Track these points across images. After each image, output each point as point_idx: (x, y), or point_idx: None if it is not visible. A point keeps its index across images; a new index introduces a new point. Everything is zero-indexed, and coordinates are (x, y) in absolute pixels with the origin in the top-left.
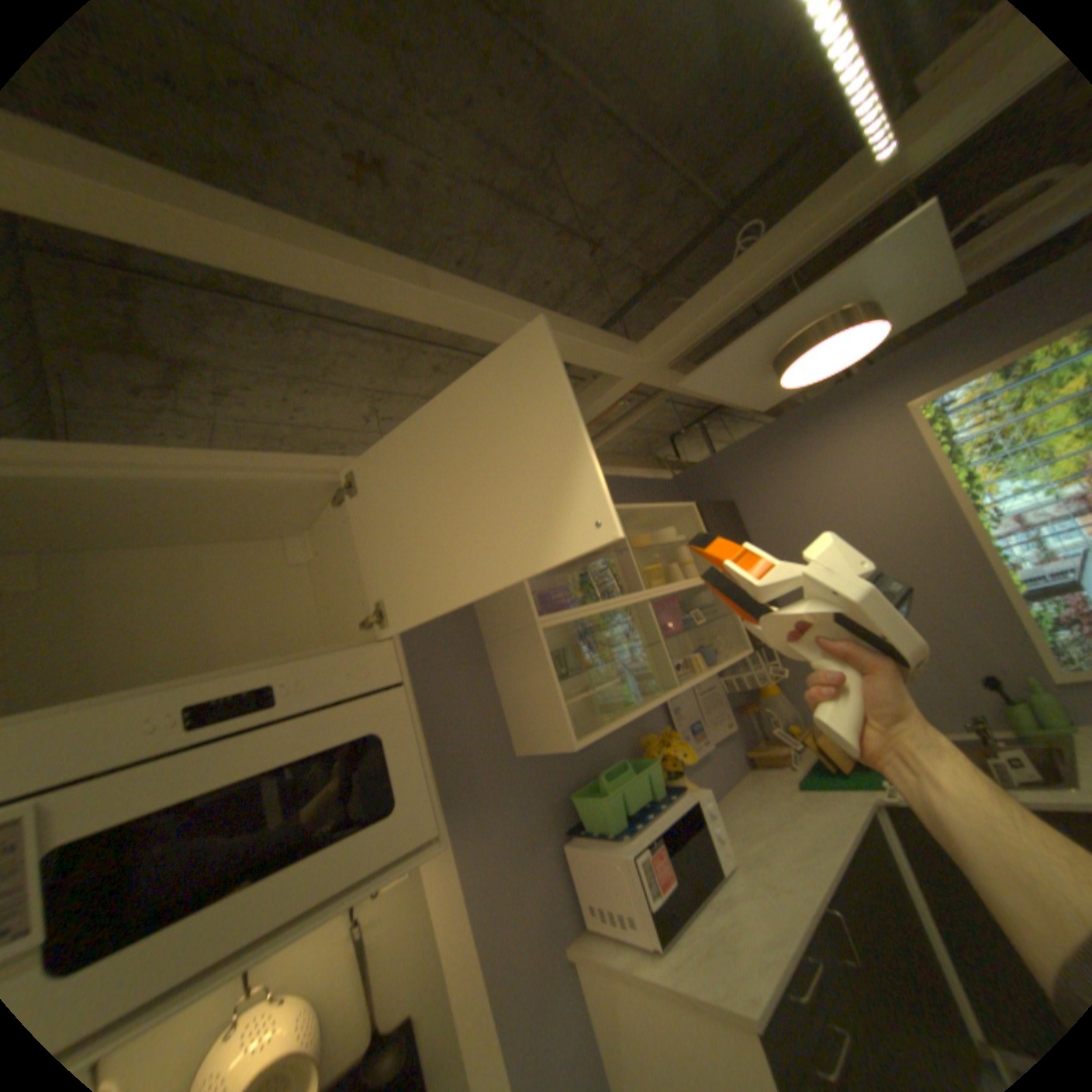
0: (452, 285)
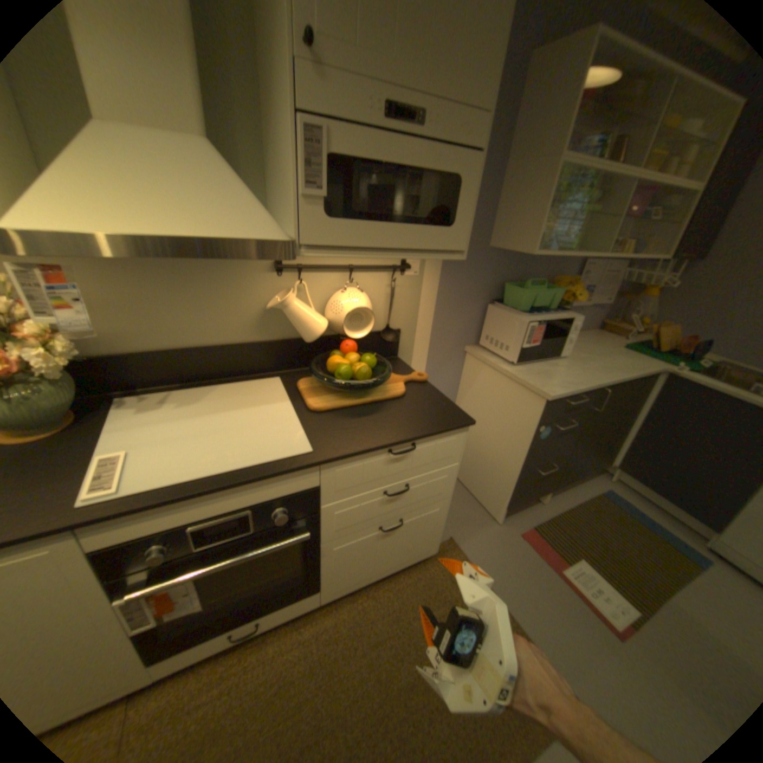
0: None
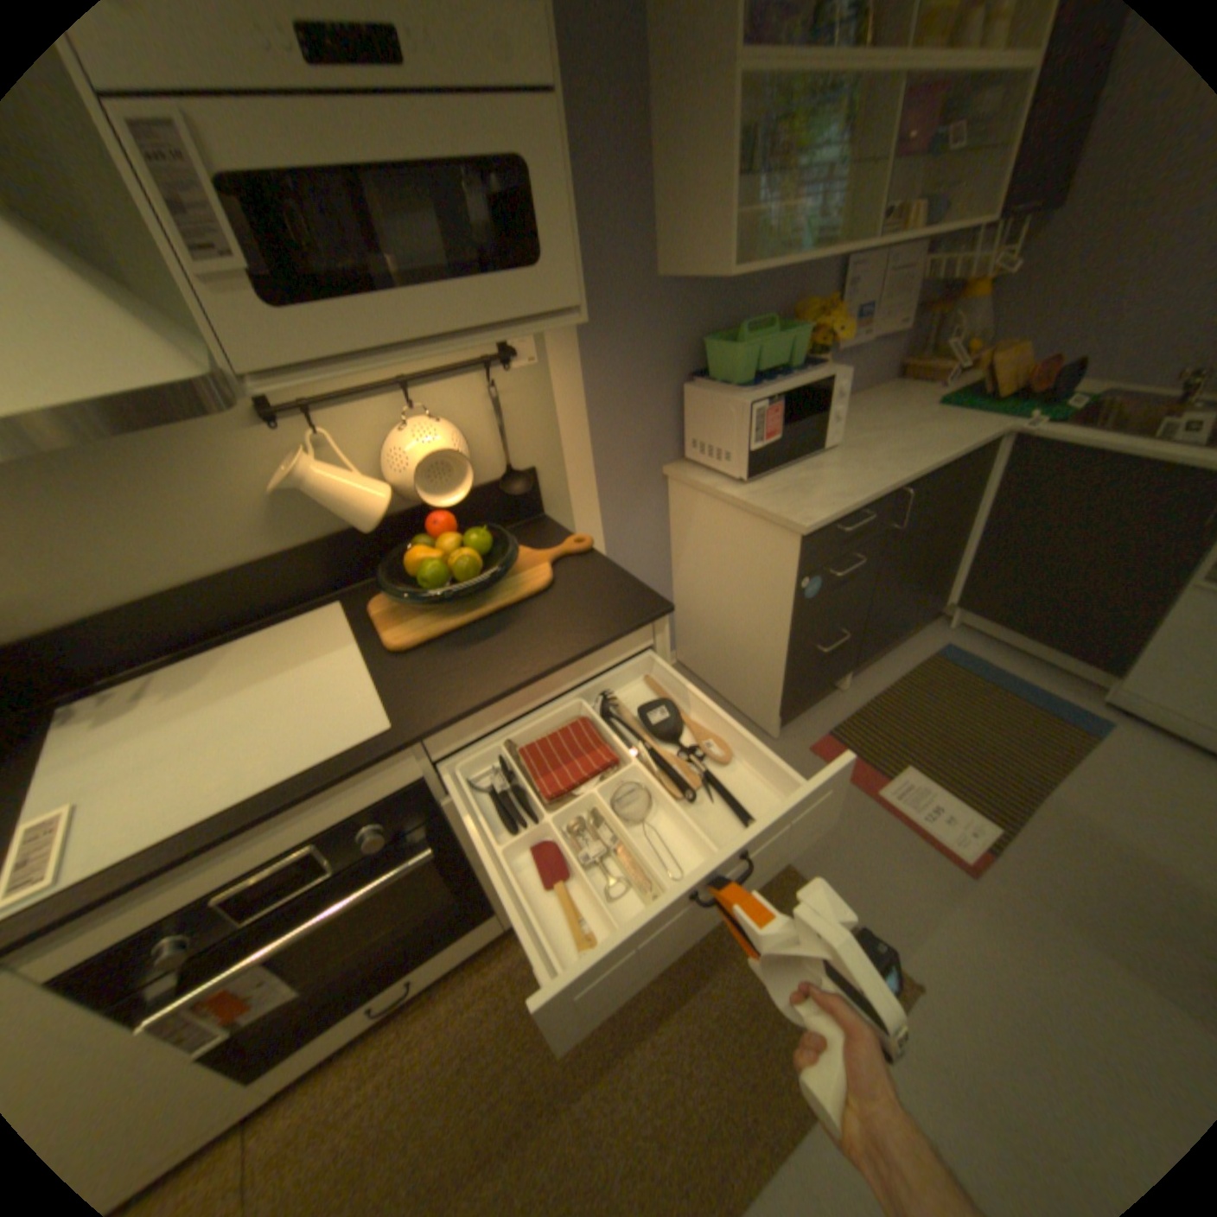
0: None
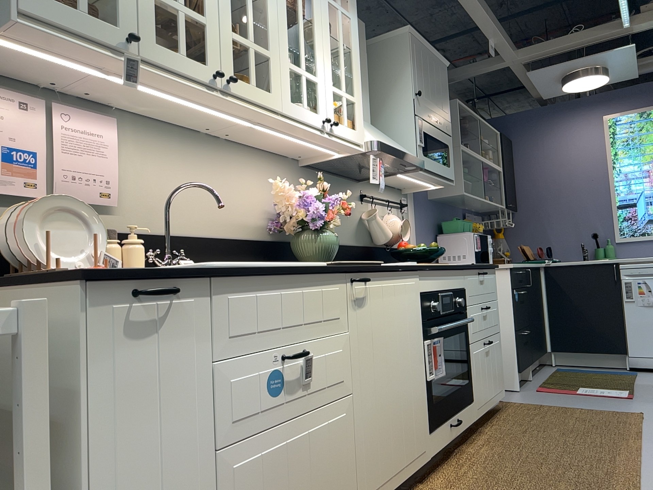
0: (490, 16)
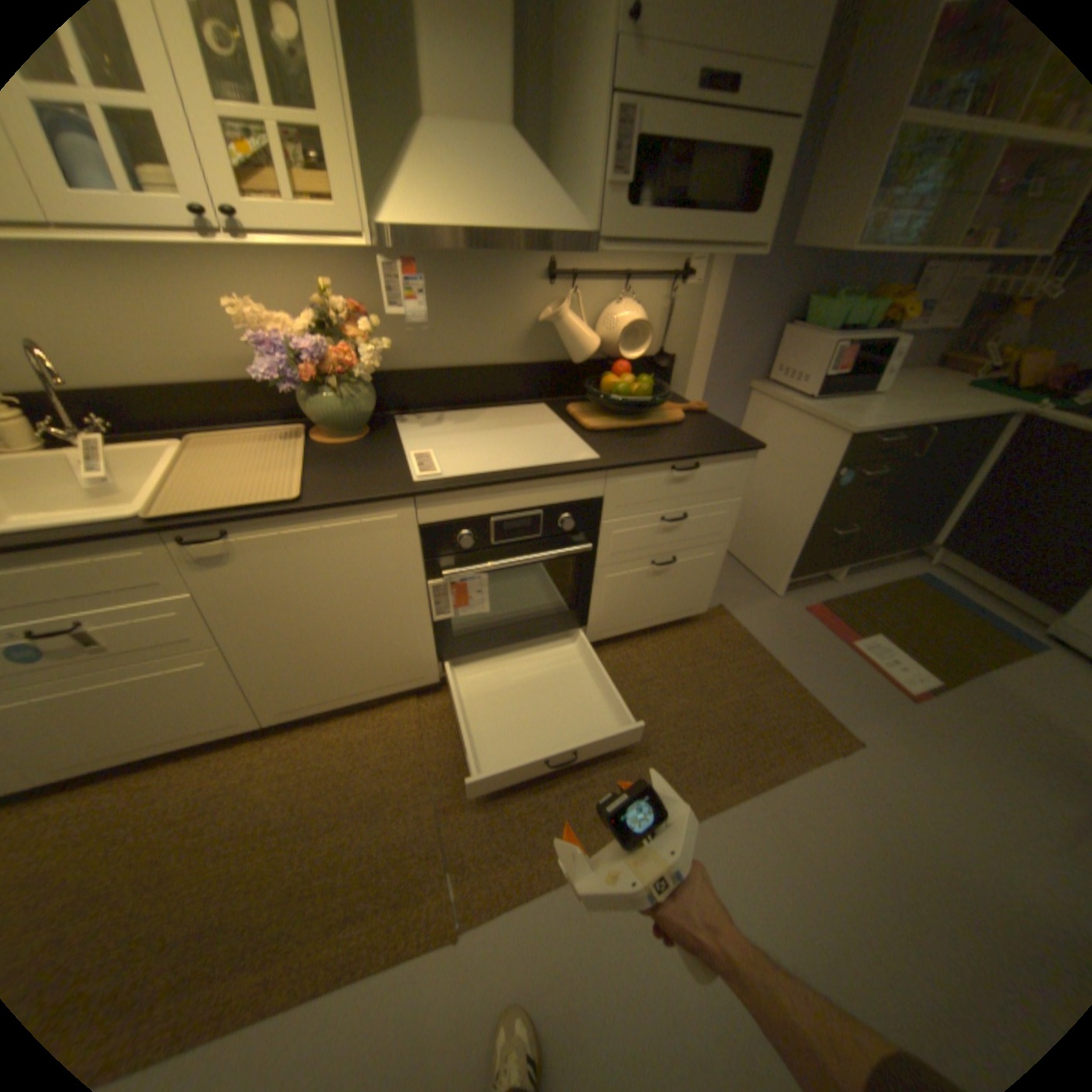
0: None
